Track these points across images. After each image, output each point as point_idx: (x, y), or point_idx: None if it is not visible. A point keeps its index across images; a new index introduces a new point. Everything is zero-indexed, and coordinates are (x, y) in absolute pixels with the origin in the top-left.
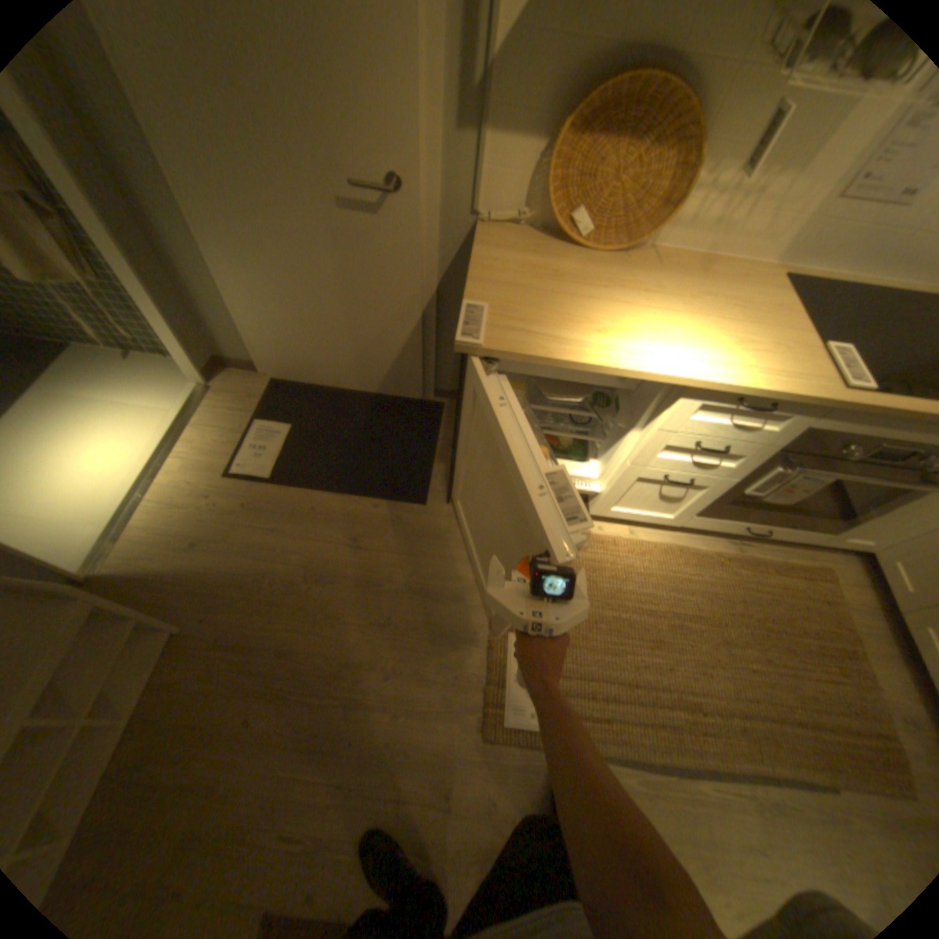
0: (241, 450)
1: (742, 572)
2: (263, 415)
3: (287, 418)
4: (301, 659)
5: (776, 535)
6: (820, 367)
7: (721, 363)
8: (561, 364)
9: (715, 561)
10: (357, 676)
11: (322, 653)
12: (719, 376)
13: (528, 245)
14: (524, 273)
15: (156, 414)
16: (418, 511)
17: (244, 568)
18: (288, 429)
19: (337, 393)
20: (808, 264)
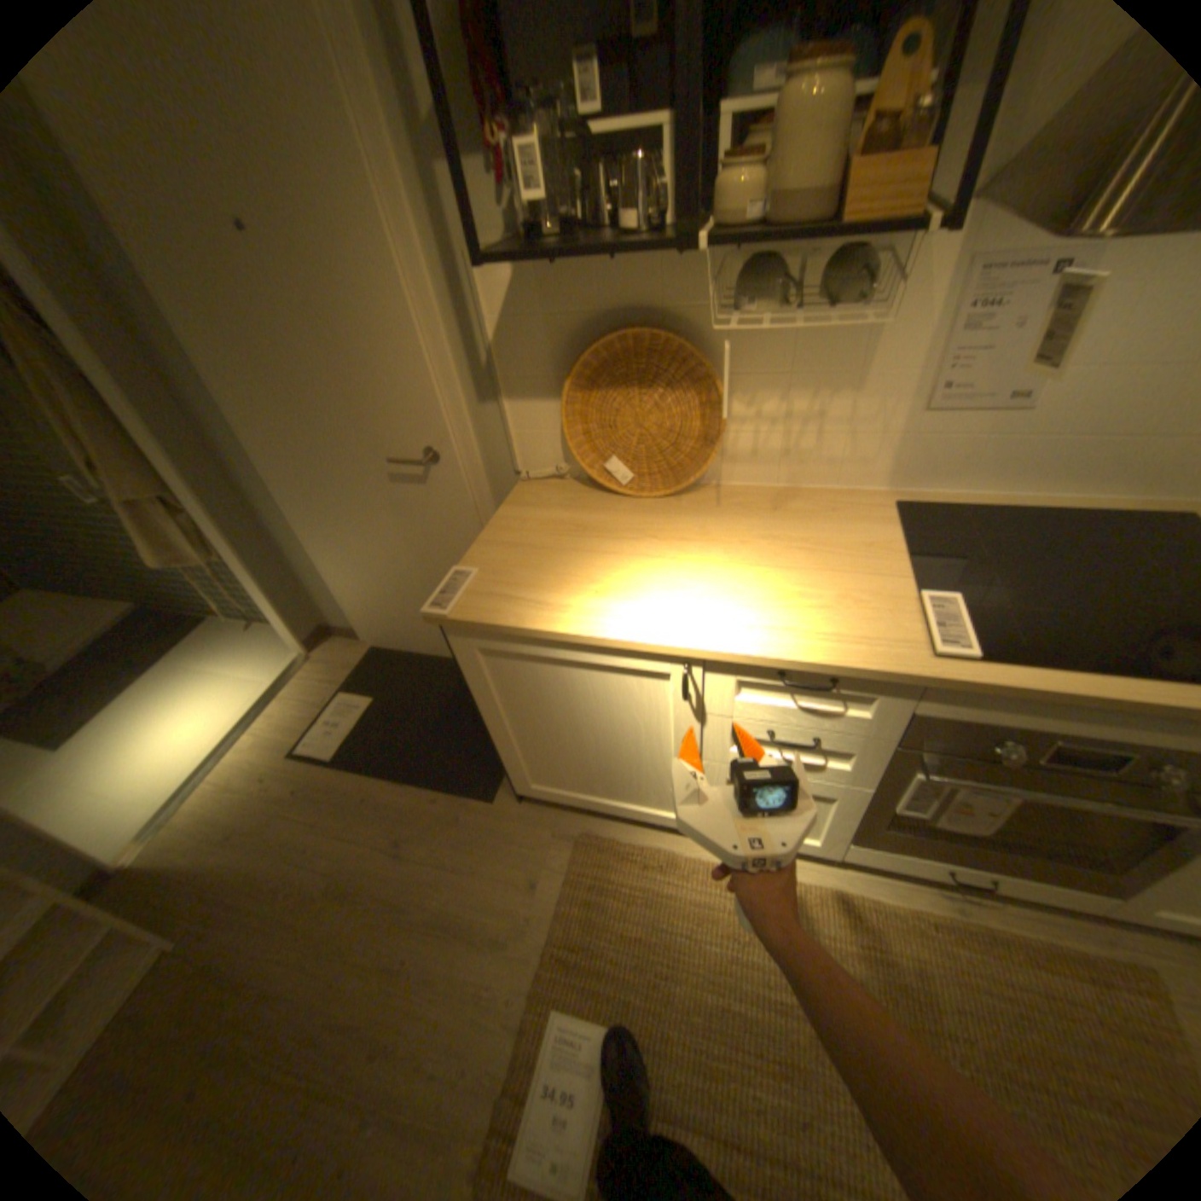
0: (313, 726)
1: (960, 953)
2: (348, 687)
3: (371, 690)
4: (282, 1006)
5: (1011, 889)
6: (900, 625)
7: (743, 625)
8: (535, 633)
9: (910, 926)
10: (338, 1043)
11: (308, 1001)
12: (733, 643)
13: (562, 499)
14: (540, 531)
15: (250, 686)
16: (480, 810)
17: (266, 871)
18: (368, 703)
19: (430, 661)
20: (932, 486)
